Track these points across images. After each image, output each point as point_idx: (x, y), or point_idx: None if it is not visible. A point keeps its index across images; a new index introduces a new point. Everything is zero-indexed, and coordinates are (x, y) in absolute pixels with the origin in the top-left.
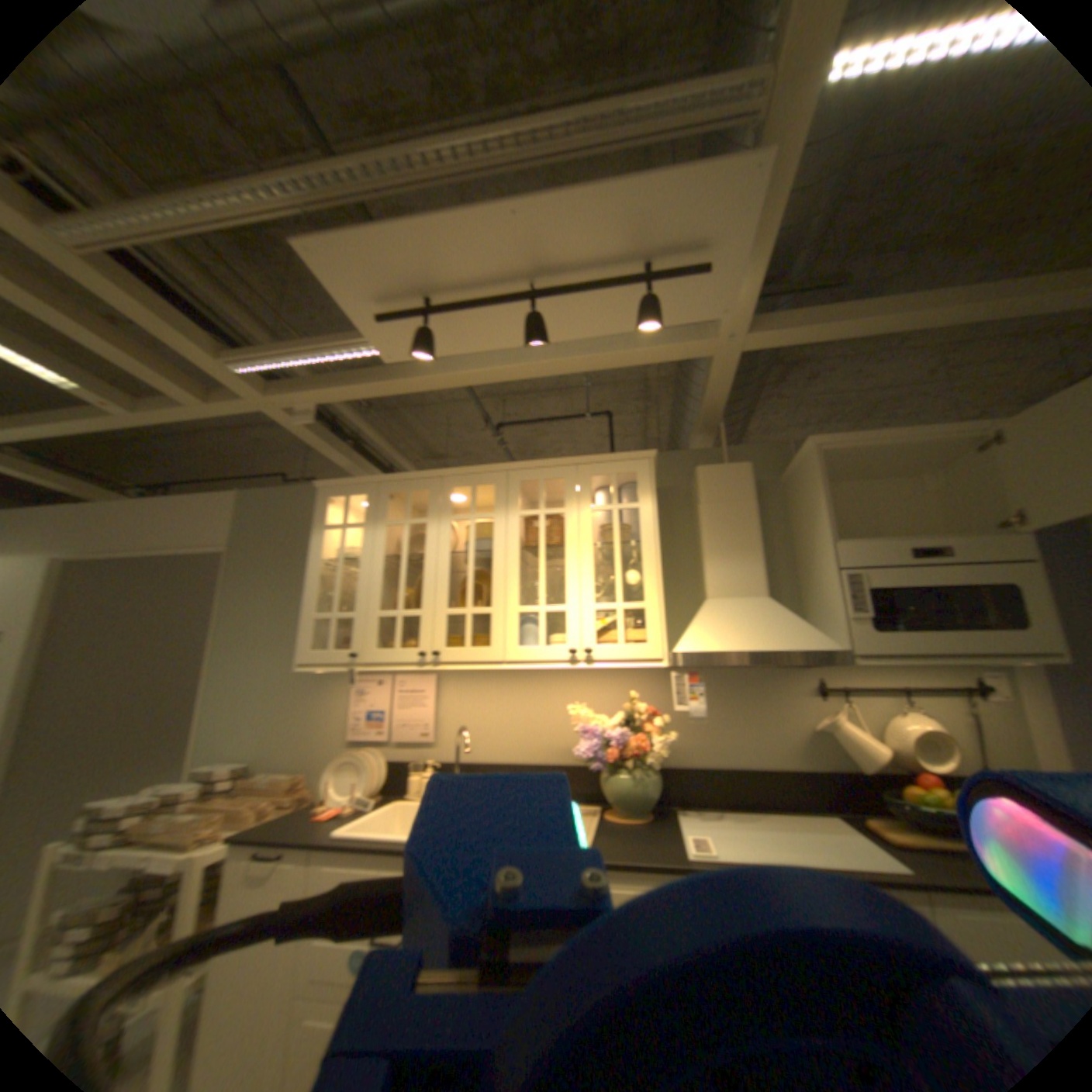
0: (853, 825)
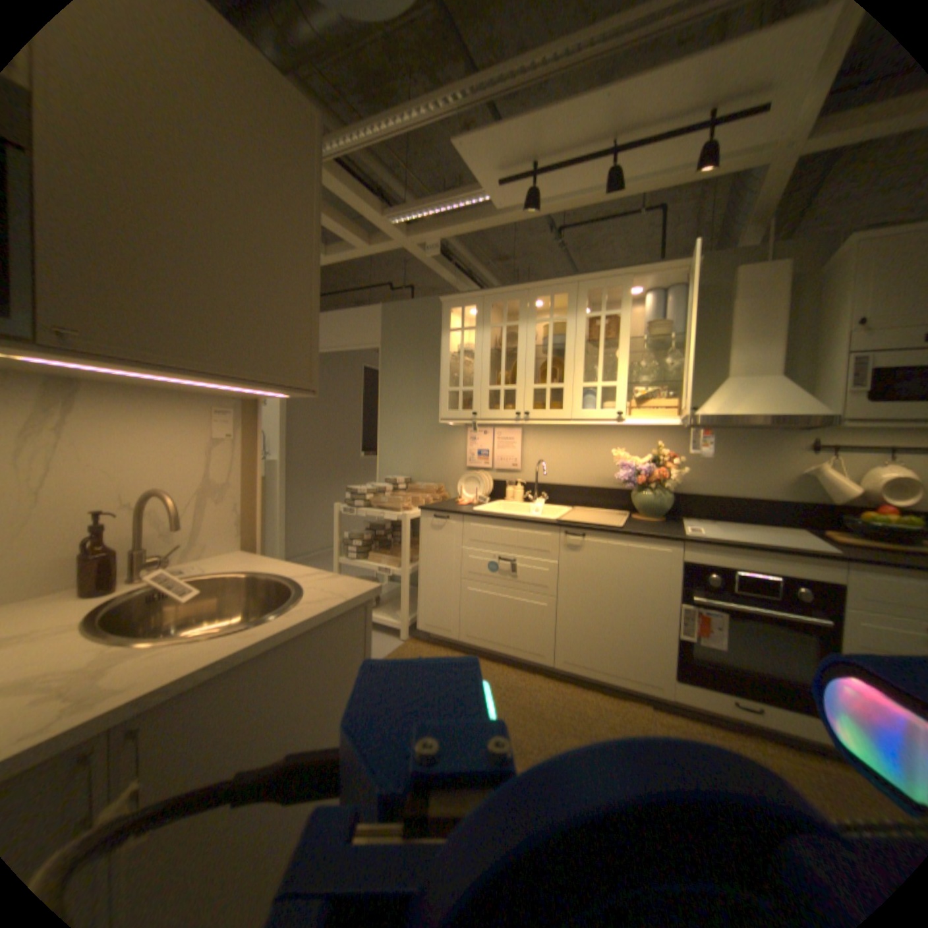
0: (813, 535)
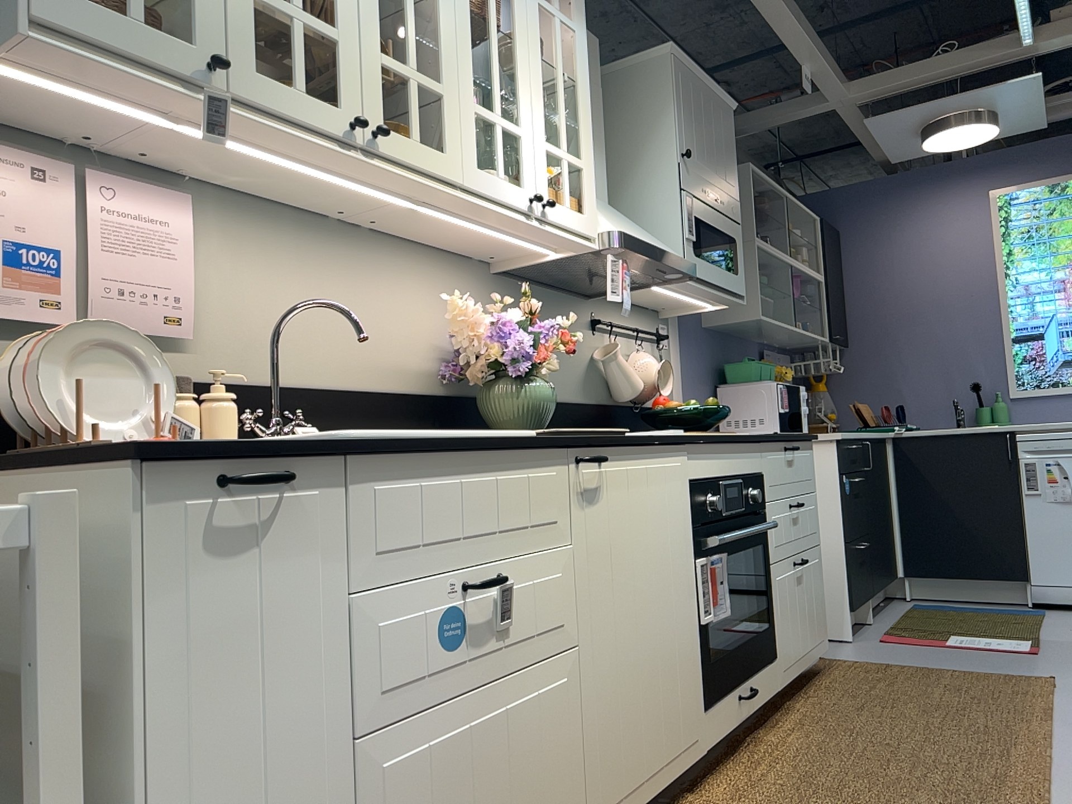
0: None
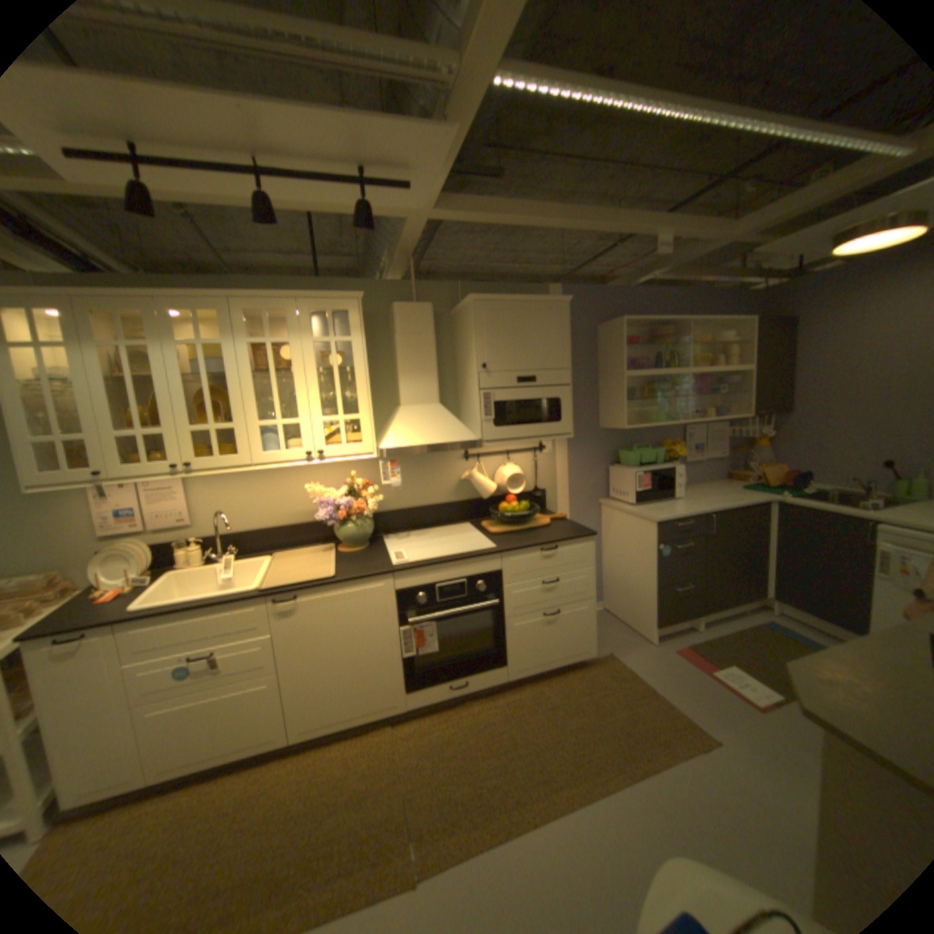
0: (474, 527)
